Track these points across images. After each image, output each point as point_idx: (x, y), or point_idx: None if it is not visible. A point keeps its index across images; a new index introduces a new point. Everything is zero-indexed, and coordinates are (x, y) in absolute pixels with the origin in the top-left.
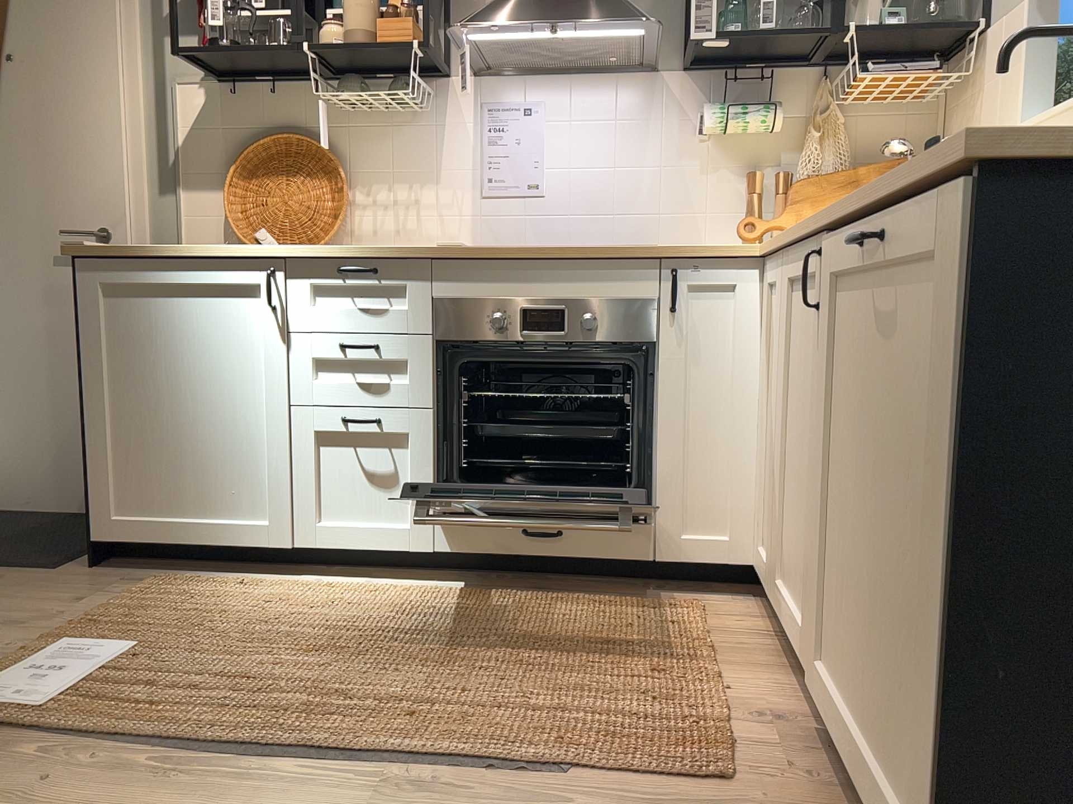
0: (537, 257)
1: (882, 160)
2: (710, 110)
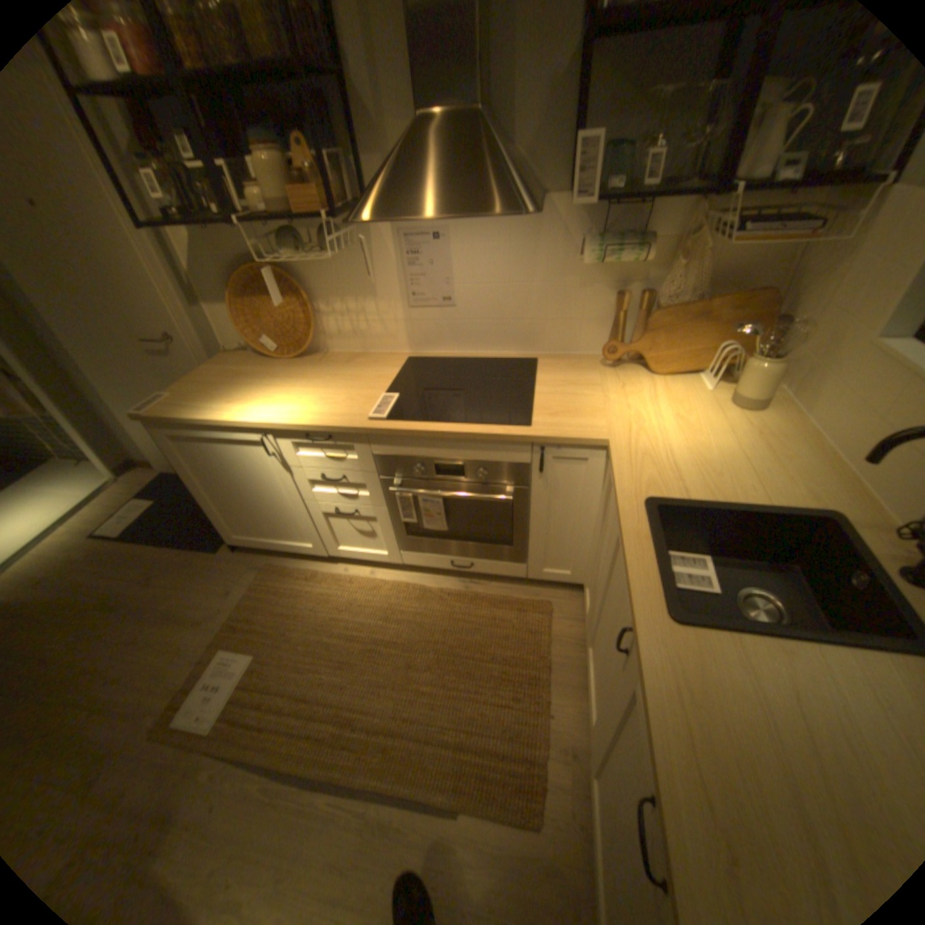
0: (439, 436)
1: (742, 274)
2: (590, 245)
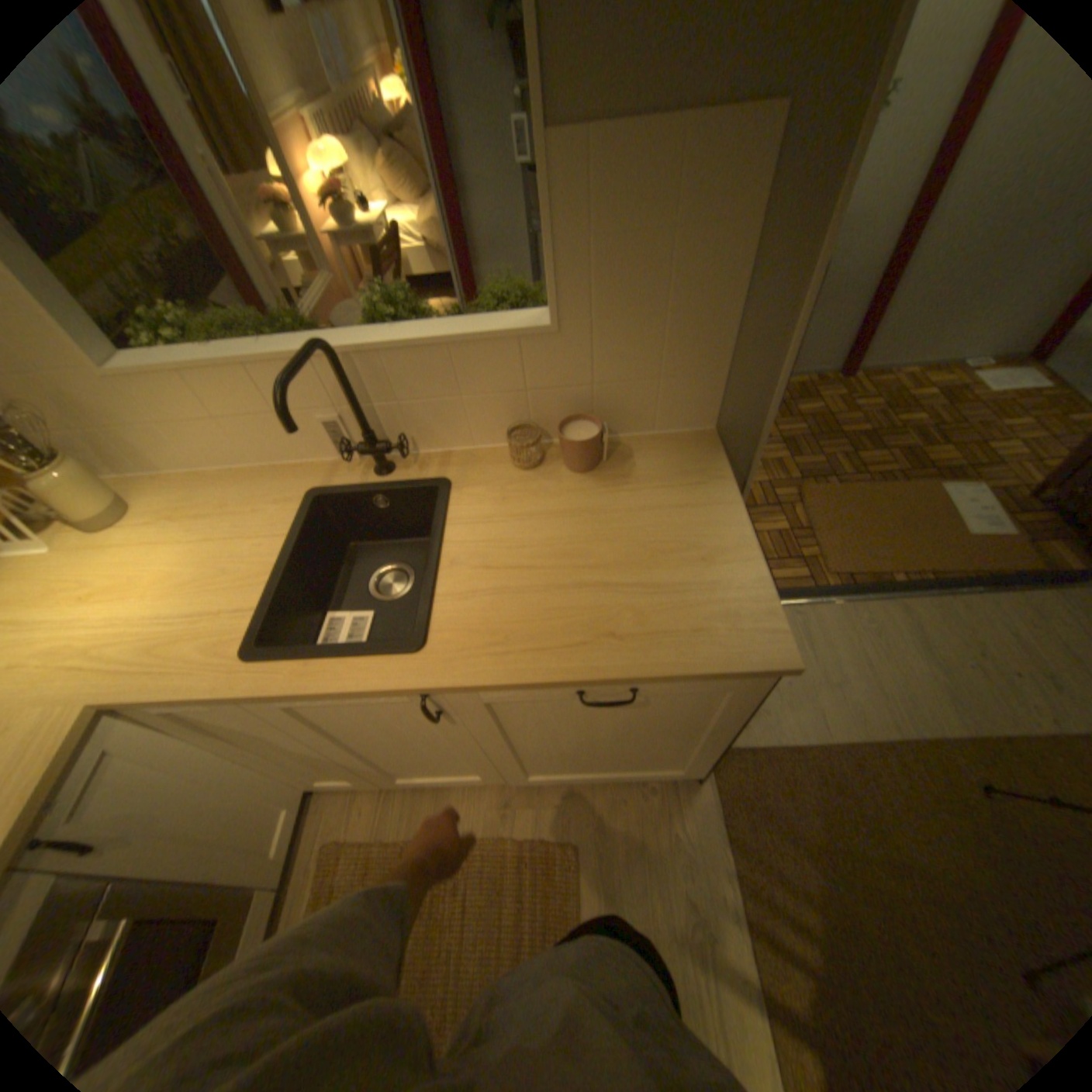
0: None
1: None
2: None
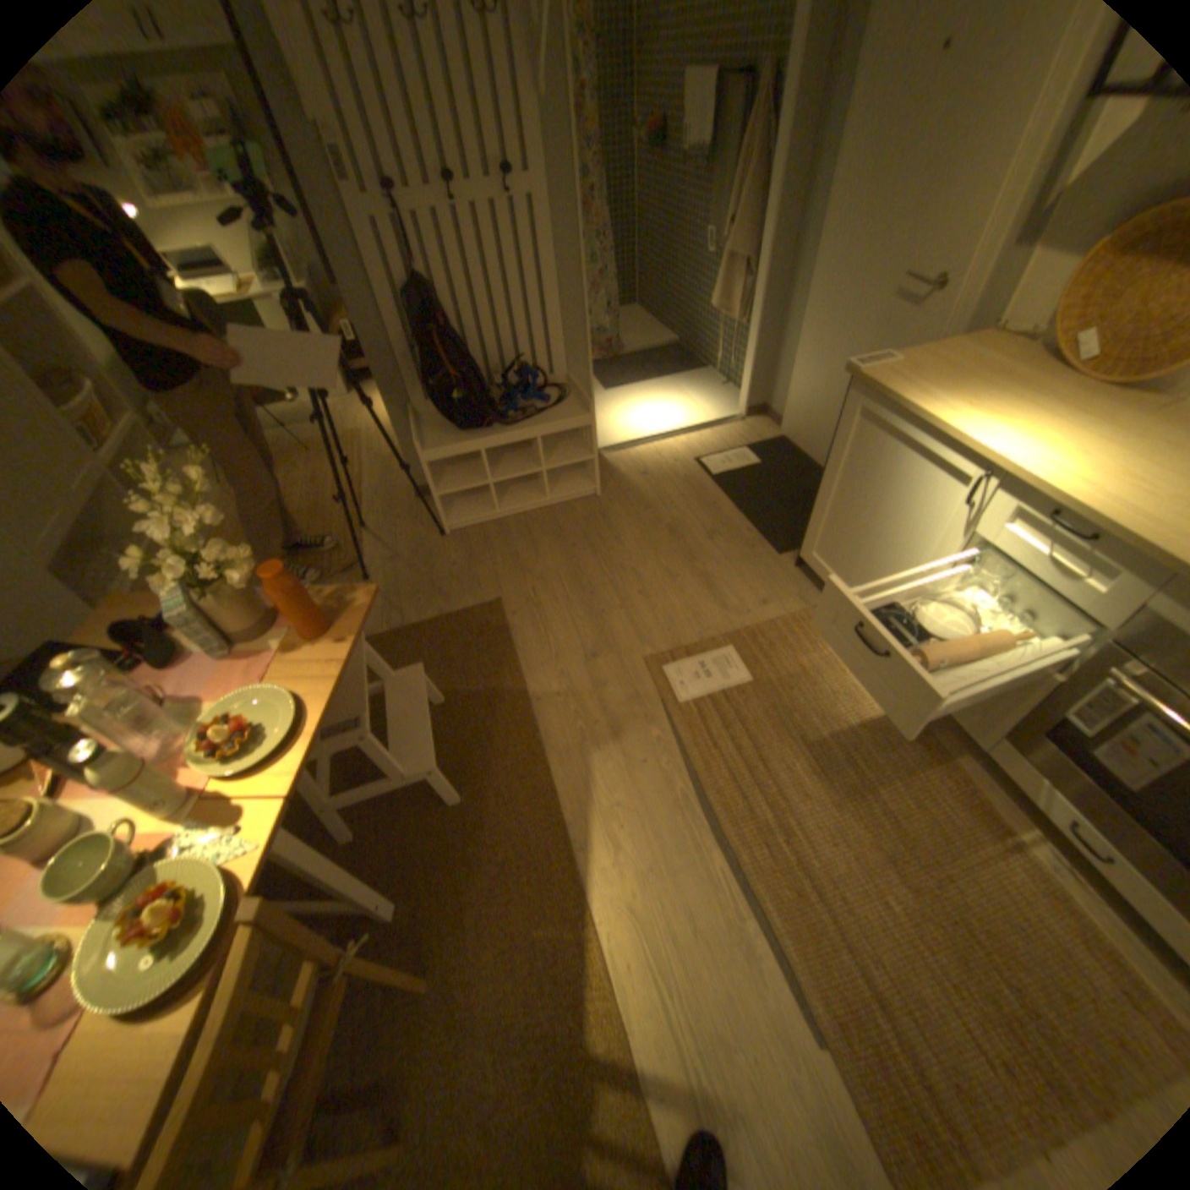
0: None
1: None
2: None
